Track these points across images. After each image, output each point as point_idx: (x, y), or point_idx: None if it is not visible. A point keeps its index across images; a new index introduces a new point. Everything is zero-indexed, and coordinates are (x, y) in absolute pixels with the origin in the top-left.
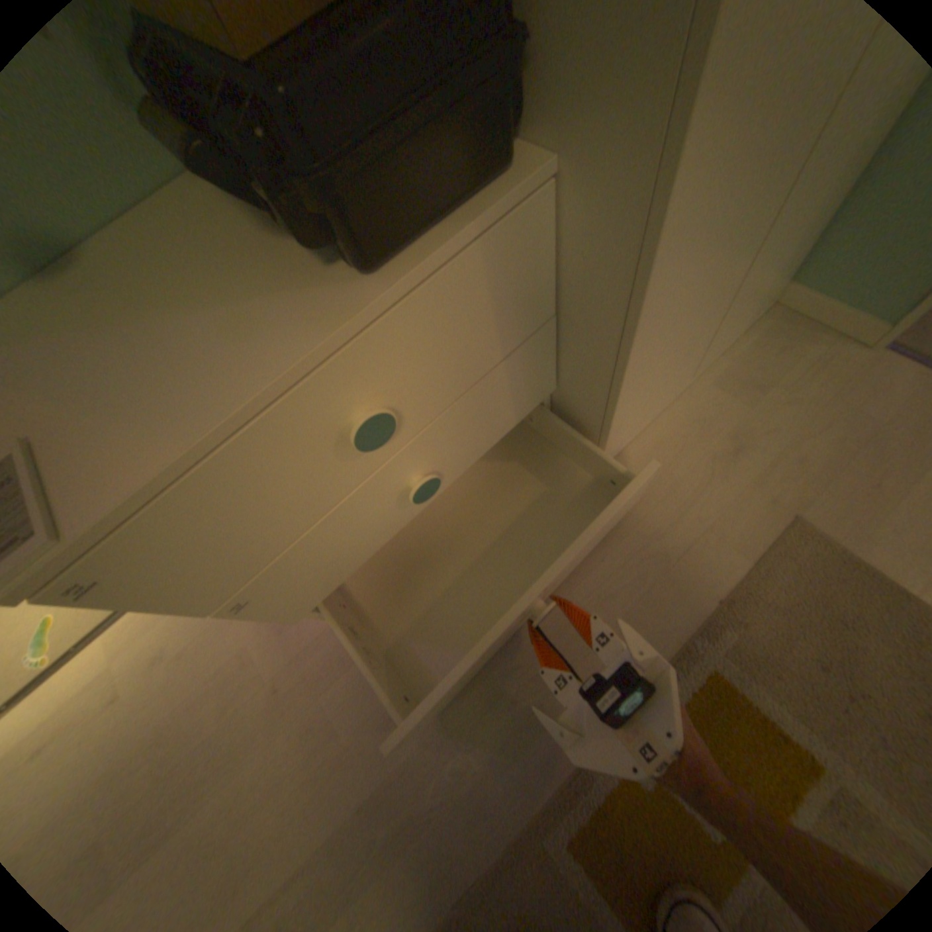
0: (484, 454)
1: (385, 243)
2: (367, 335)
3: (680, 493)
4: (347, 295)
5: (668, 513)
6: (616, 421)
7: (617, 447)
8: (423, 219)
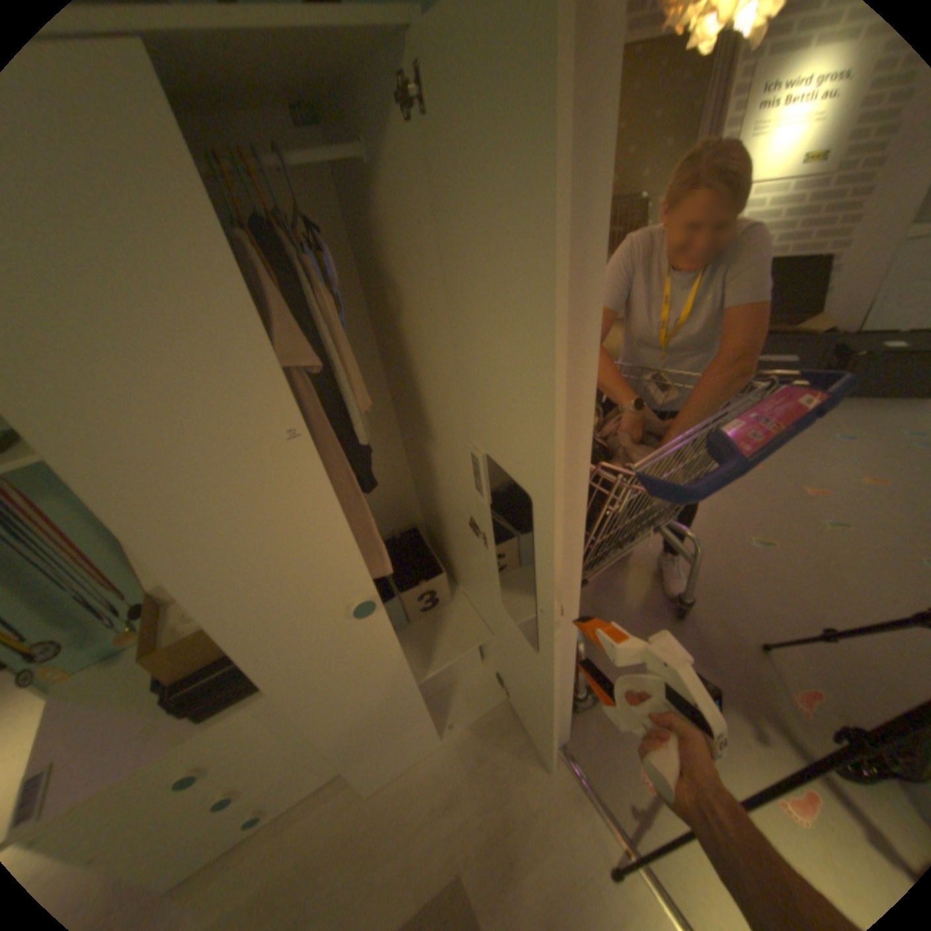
0: (276, 780)
1: (206, 717)
2: (189, 748)
3: (401, 834)
4: (186, 733)
5: (388, 849)
6: (348, 778)
7: (372, 787)
8: (225, 708)
